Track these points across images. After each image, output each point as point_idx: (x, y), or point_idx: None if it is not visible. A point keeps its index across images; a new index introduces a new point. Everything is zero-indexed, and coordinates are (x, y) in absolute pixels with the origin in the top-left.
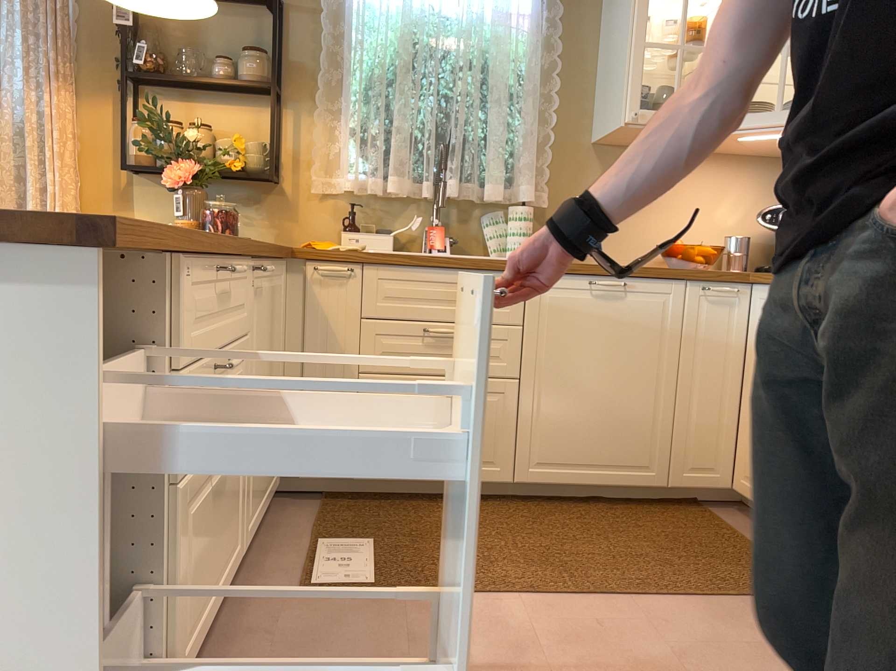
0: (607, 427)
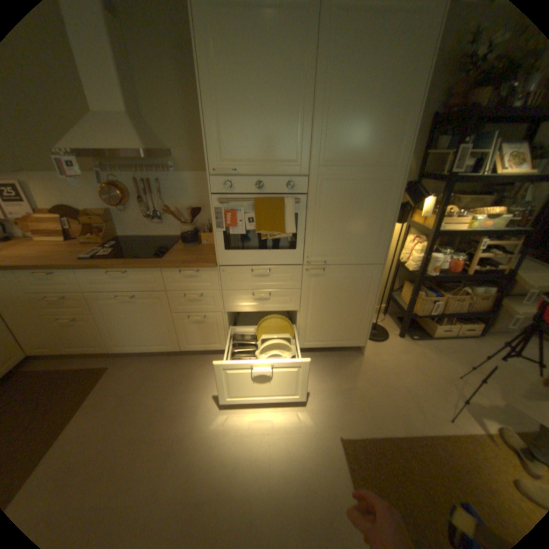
0: None
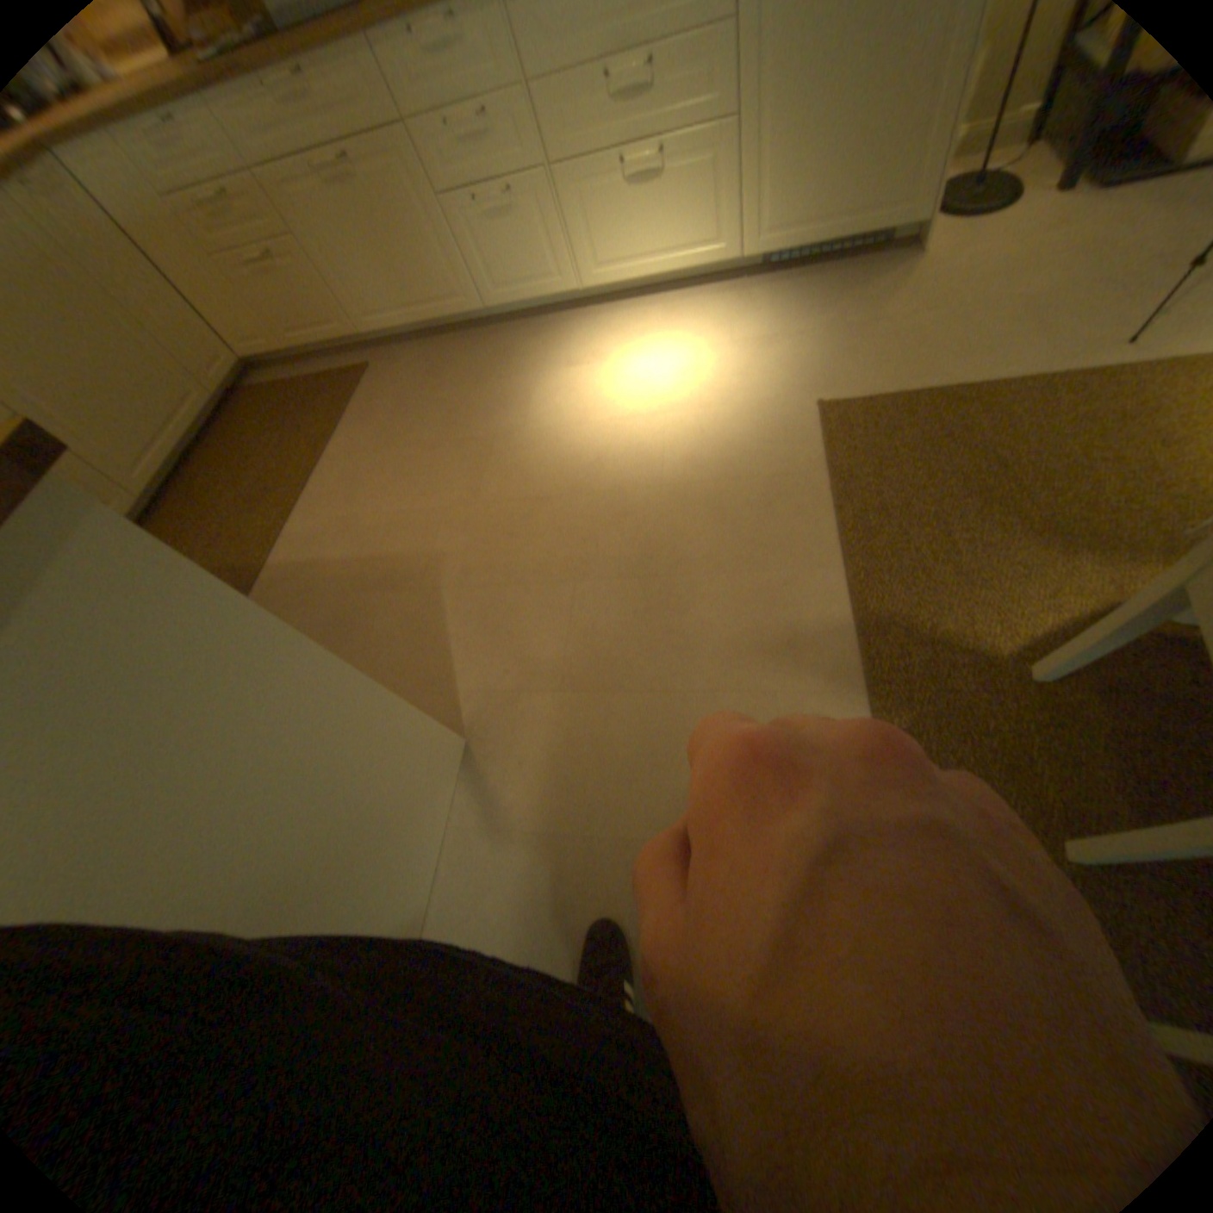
0: (128, 391)
